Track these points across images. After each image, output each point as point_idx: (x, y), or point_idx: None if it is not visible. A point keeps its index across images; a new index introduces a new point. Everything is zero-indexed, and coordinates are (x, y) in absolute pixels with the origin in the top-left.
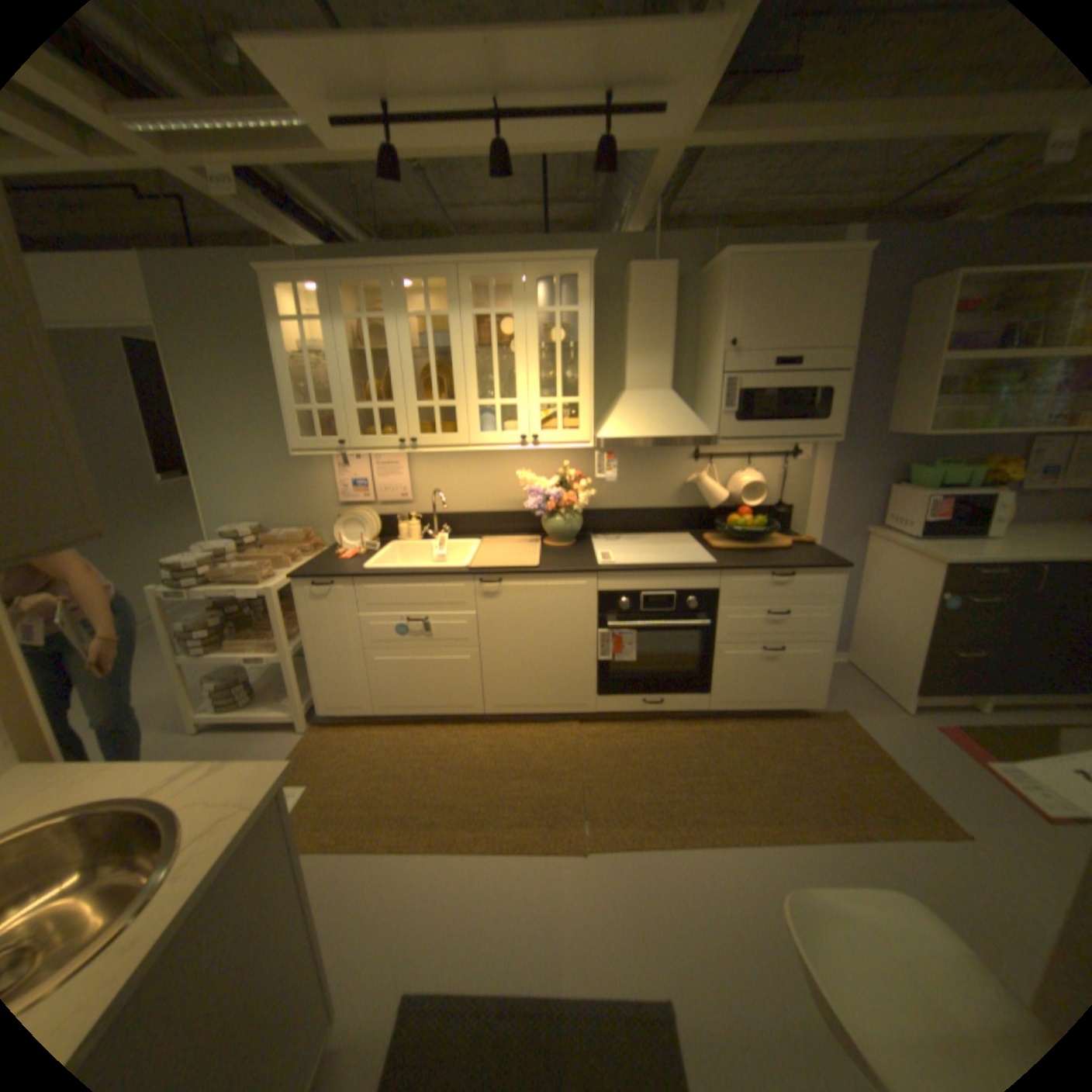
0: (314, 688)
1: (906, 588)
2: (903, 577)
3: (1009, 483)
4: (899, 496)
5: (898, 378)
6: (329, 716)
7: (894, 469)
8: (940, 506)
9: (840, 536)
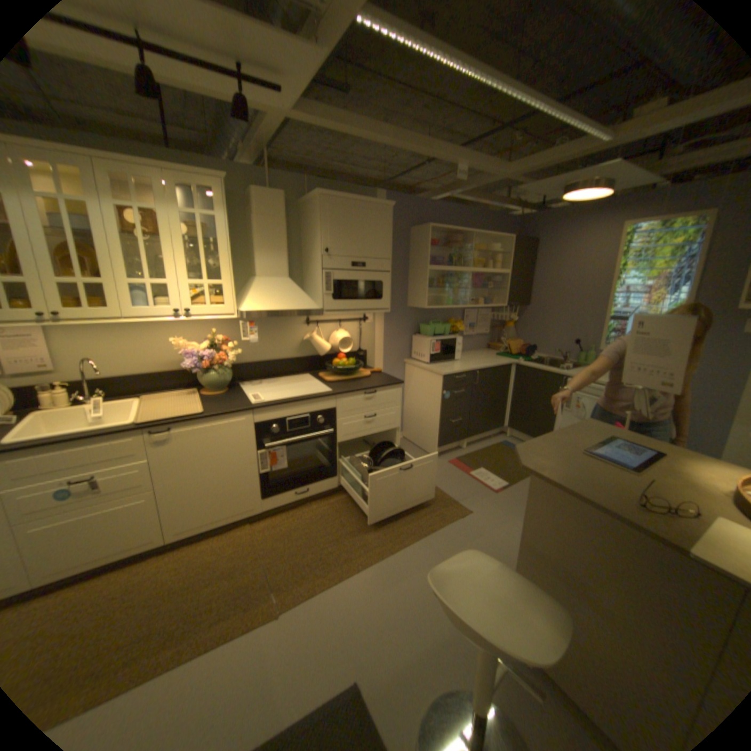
0: None
1: (425, 390)
2: (423, 385)
3: (458, 332)
4: (416, 341)
5: (409, 277)
6: None
7: (412, 327)
8: (435, 345)
9: (391, 366)
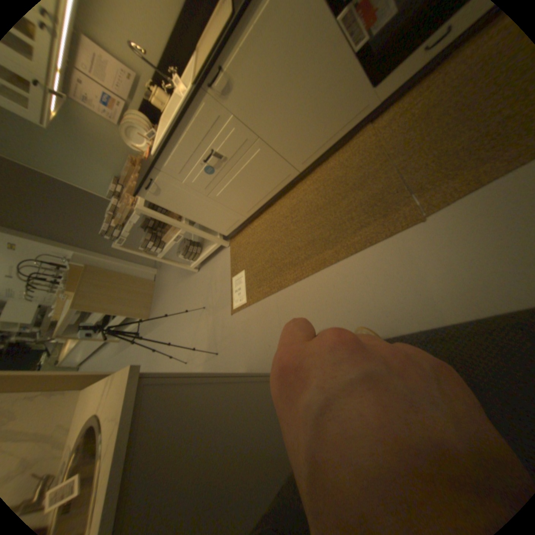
0: (212, 228)
1: None
2: None
3: None
4: None
5: None
6: (231, 232)
7: None
8: None
9: None
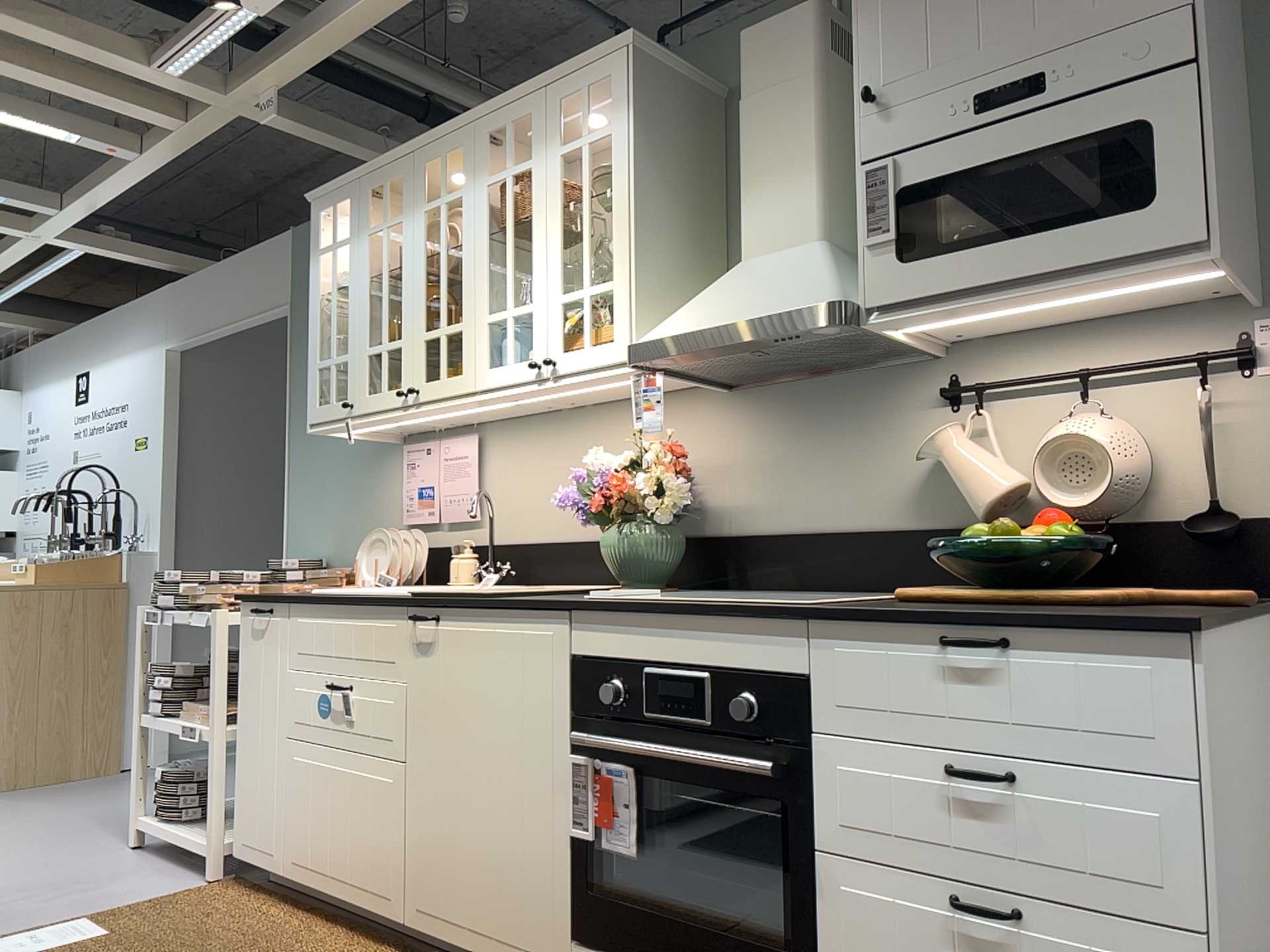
0: (236, 798)
1: None
2: None
3: None
4: None
5: None
6: (242, 859)
7: None
8: None
9: None
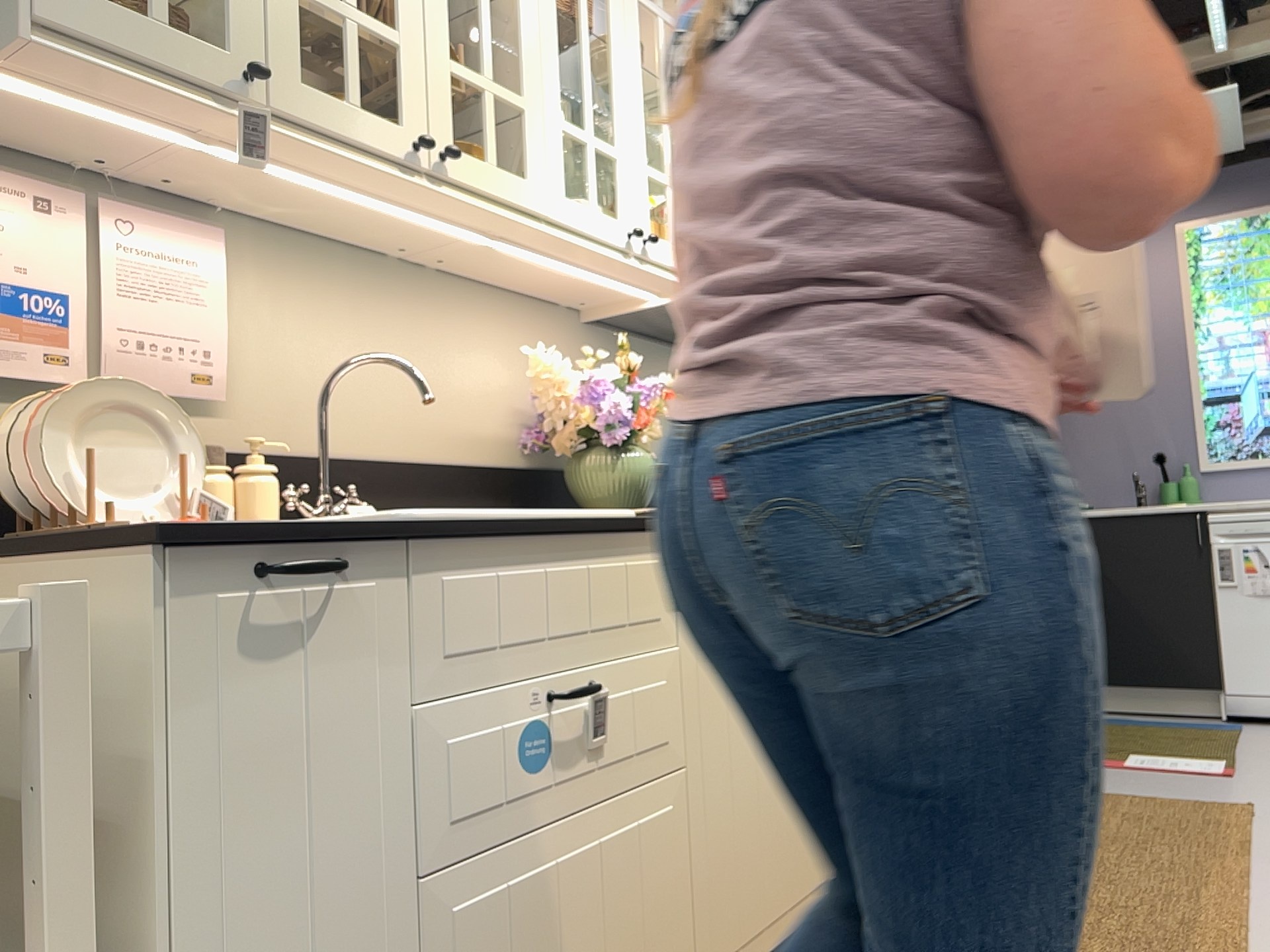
0: None
1: None
2: None
3: None
4: None
5: None
6: None
7: None
8: None
9: None
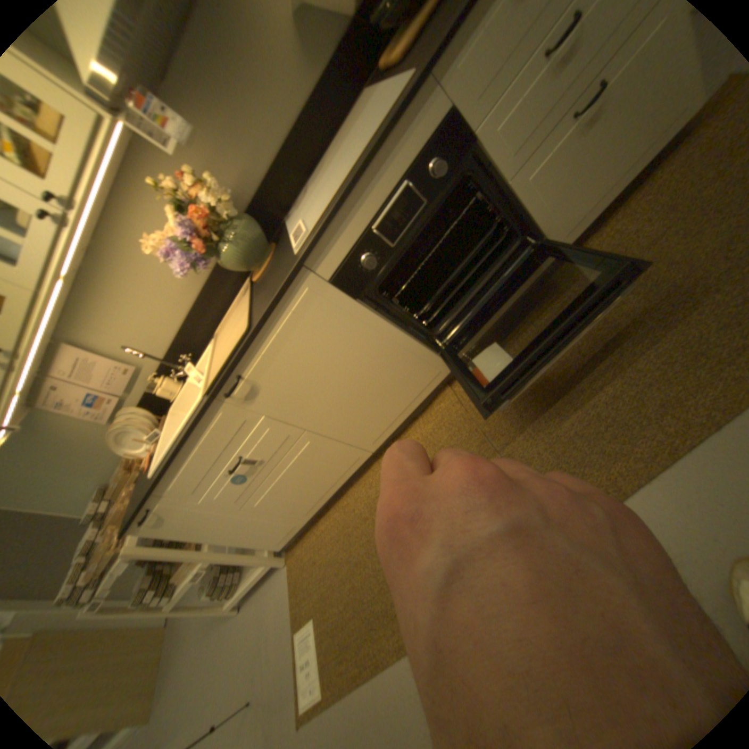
0: (253, 547)
1: None
2: None
3: None
4: None
5: None
6: (286, 545)
7: None
8: None
9: None
